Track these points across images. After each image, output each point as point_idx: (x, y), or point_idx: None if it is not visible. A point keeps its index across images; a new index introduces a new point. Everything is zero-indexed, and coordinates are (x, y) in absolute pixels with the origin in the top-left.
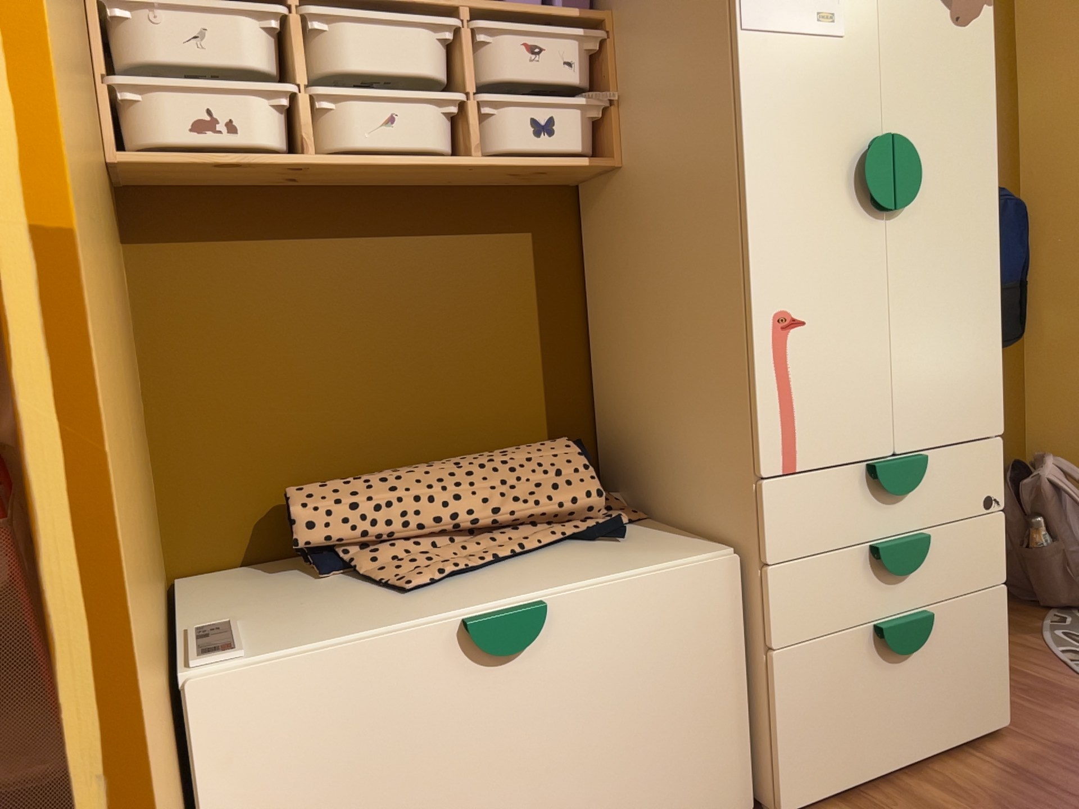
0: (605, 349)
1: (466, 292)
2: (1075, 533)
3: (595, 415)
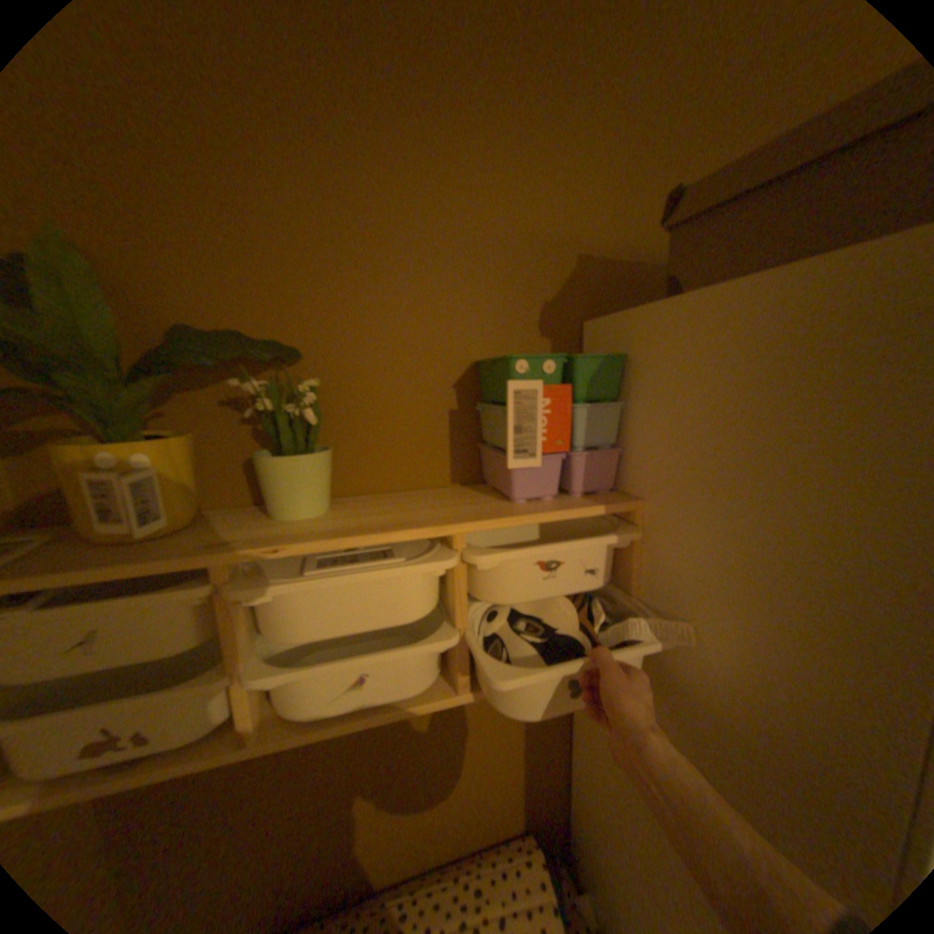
0: (584, 763)
1: (452, 720)
2: None
3: (568, 797)
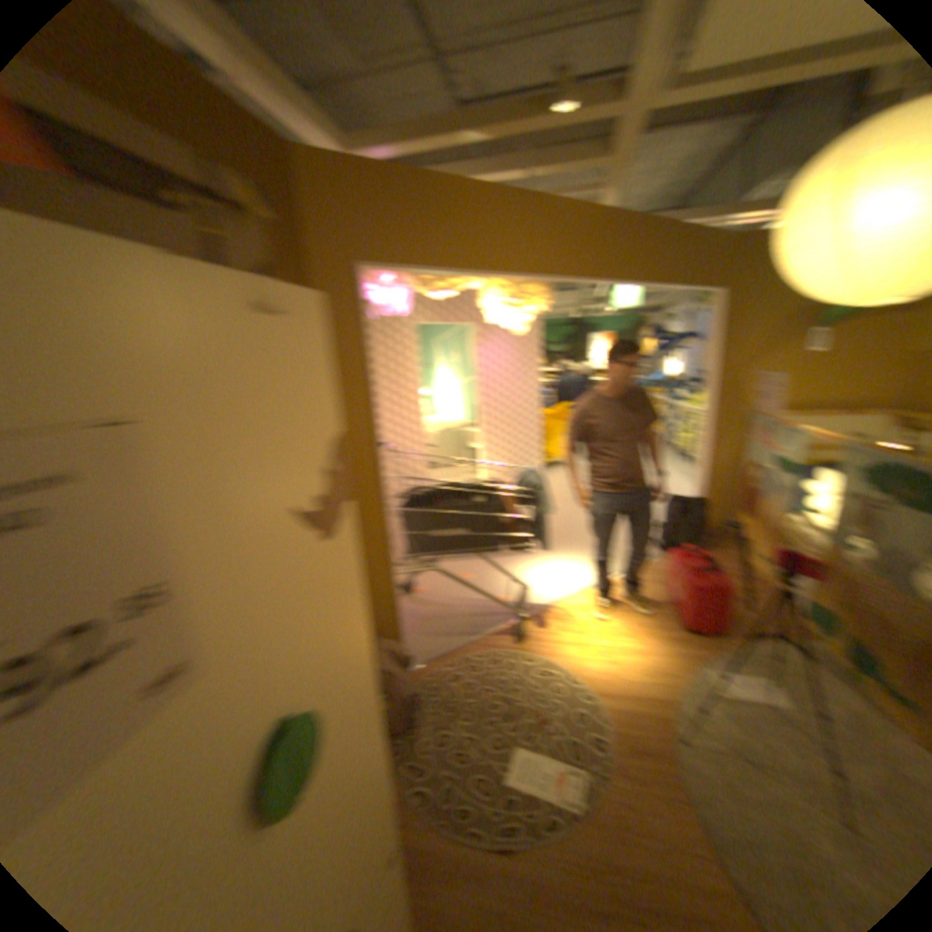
0: None
1: None
2: (394, 669)
3: None
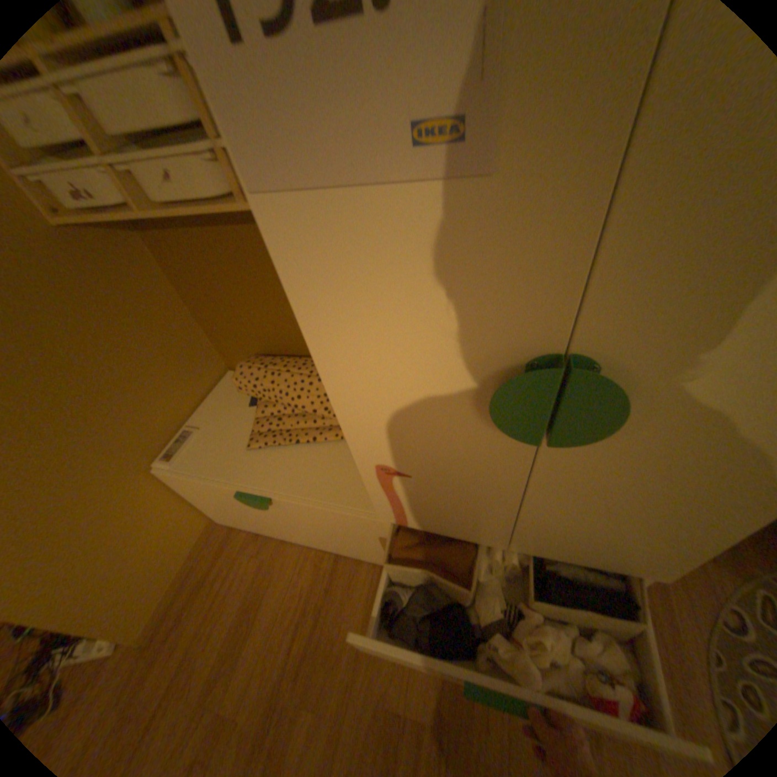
0: None
1: None
2: None
3: None
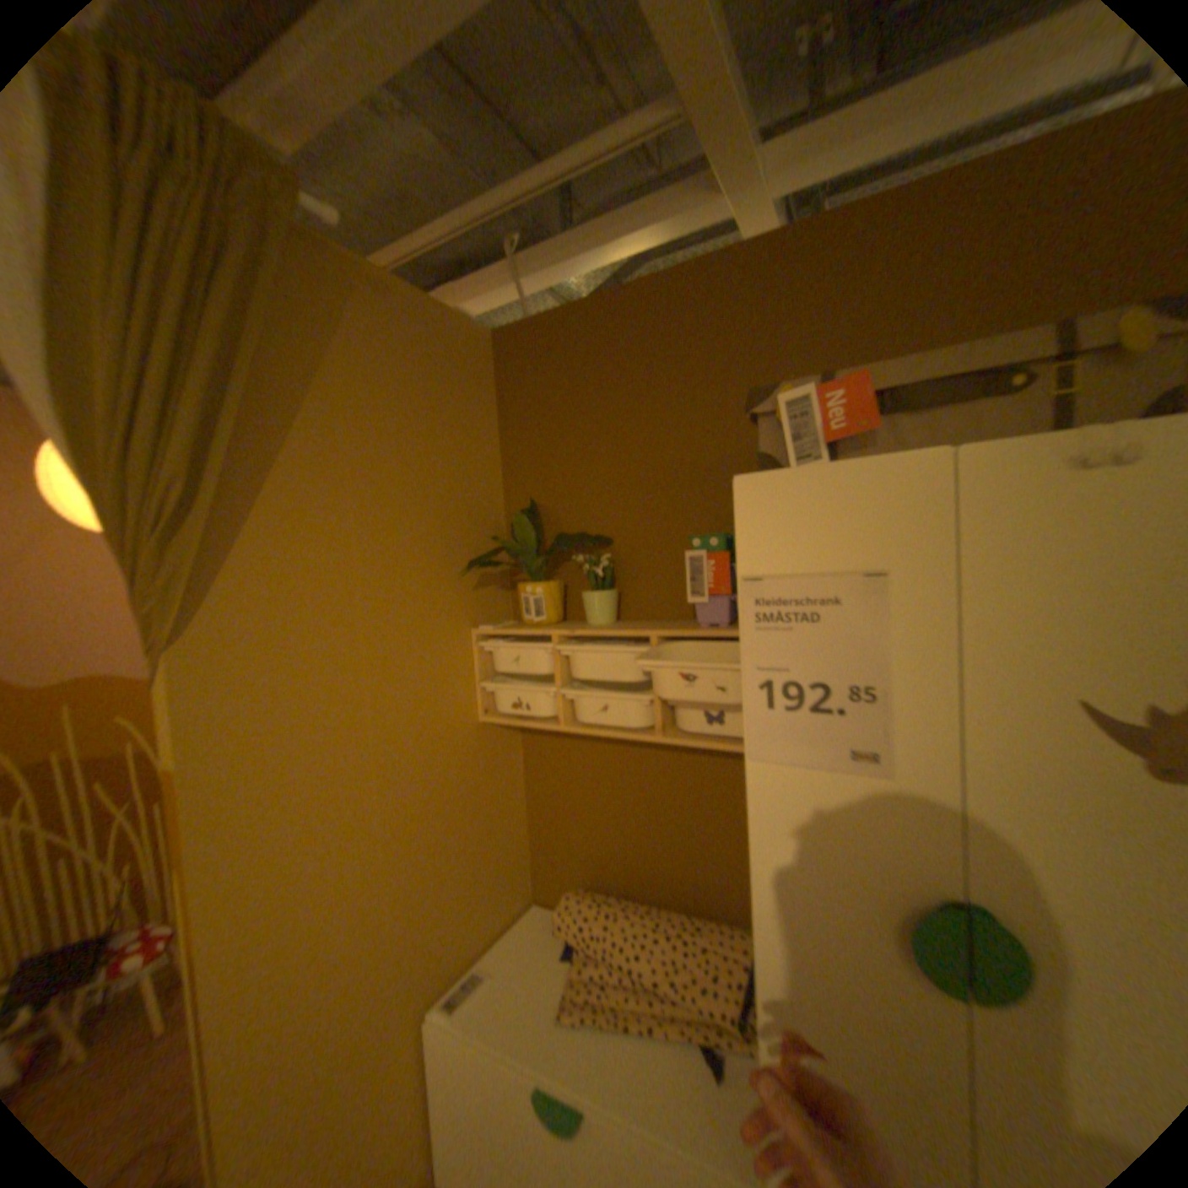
0: None
1: (696, 796)
2: None
3: None
